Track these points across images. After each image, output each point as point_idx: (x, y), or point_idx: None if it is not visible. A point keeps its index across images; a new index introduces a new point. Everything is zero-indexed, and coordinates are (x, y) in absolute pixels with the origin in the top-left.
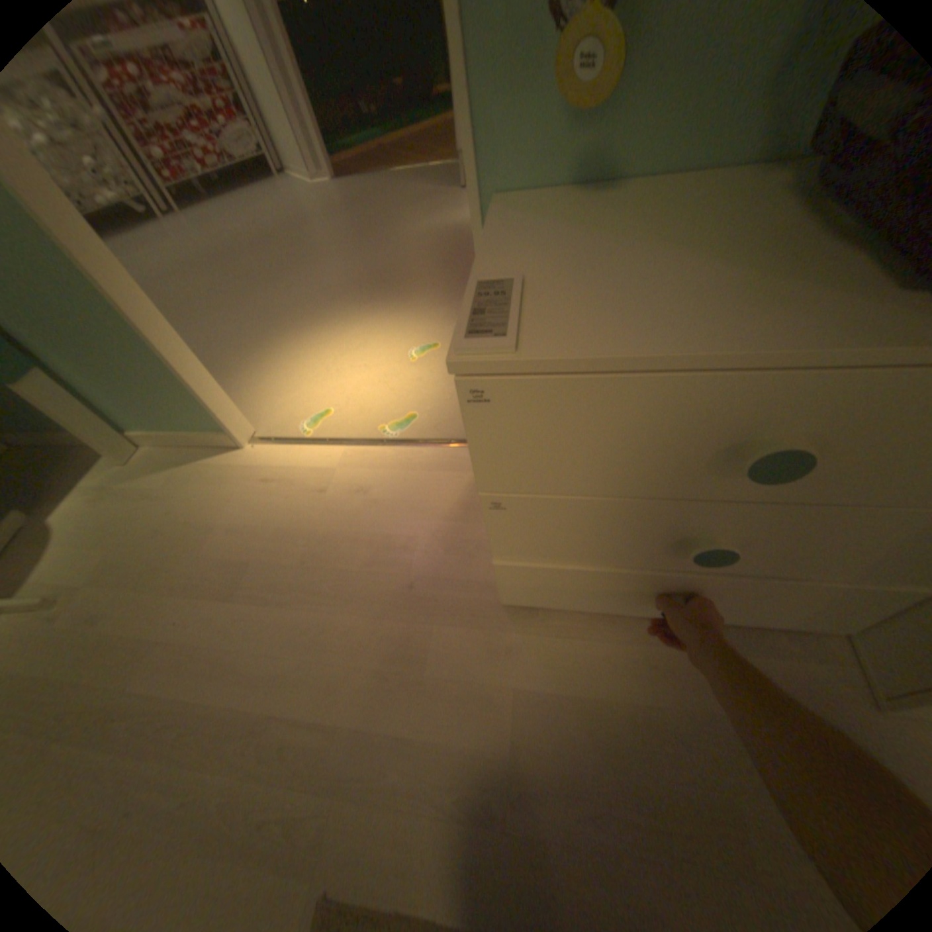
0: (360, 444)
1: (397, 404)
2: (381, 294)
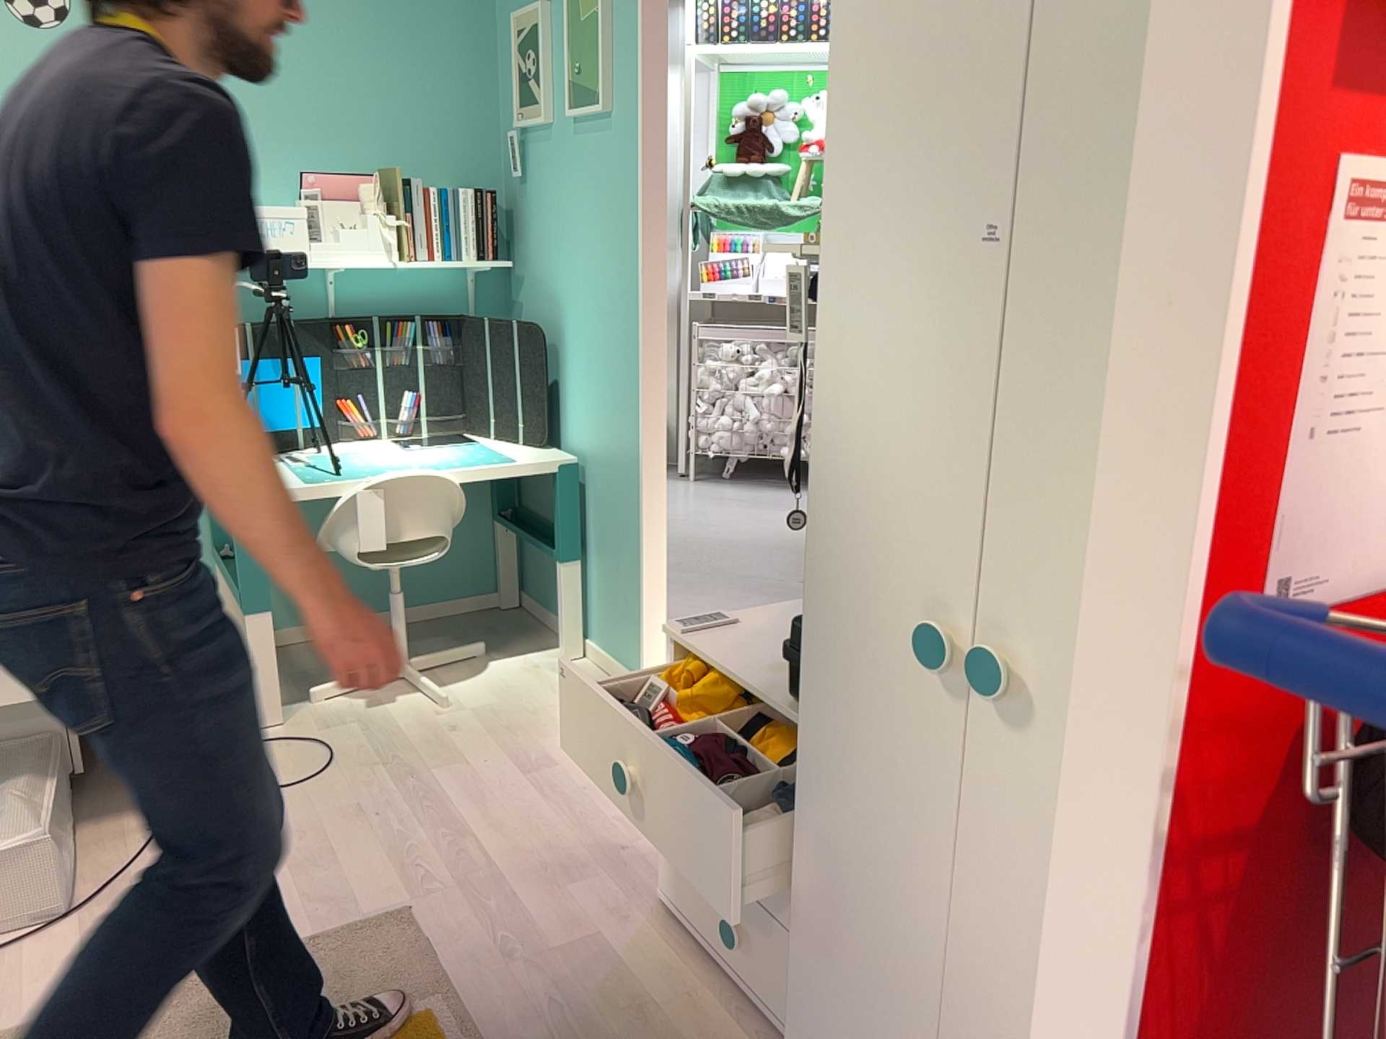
0: None
1: None
2: None
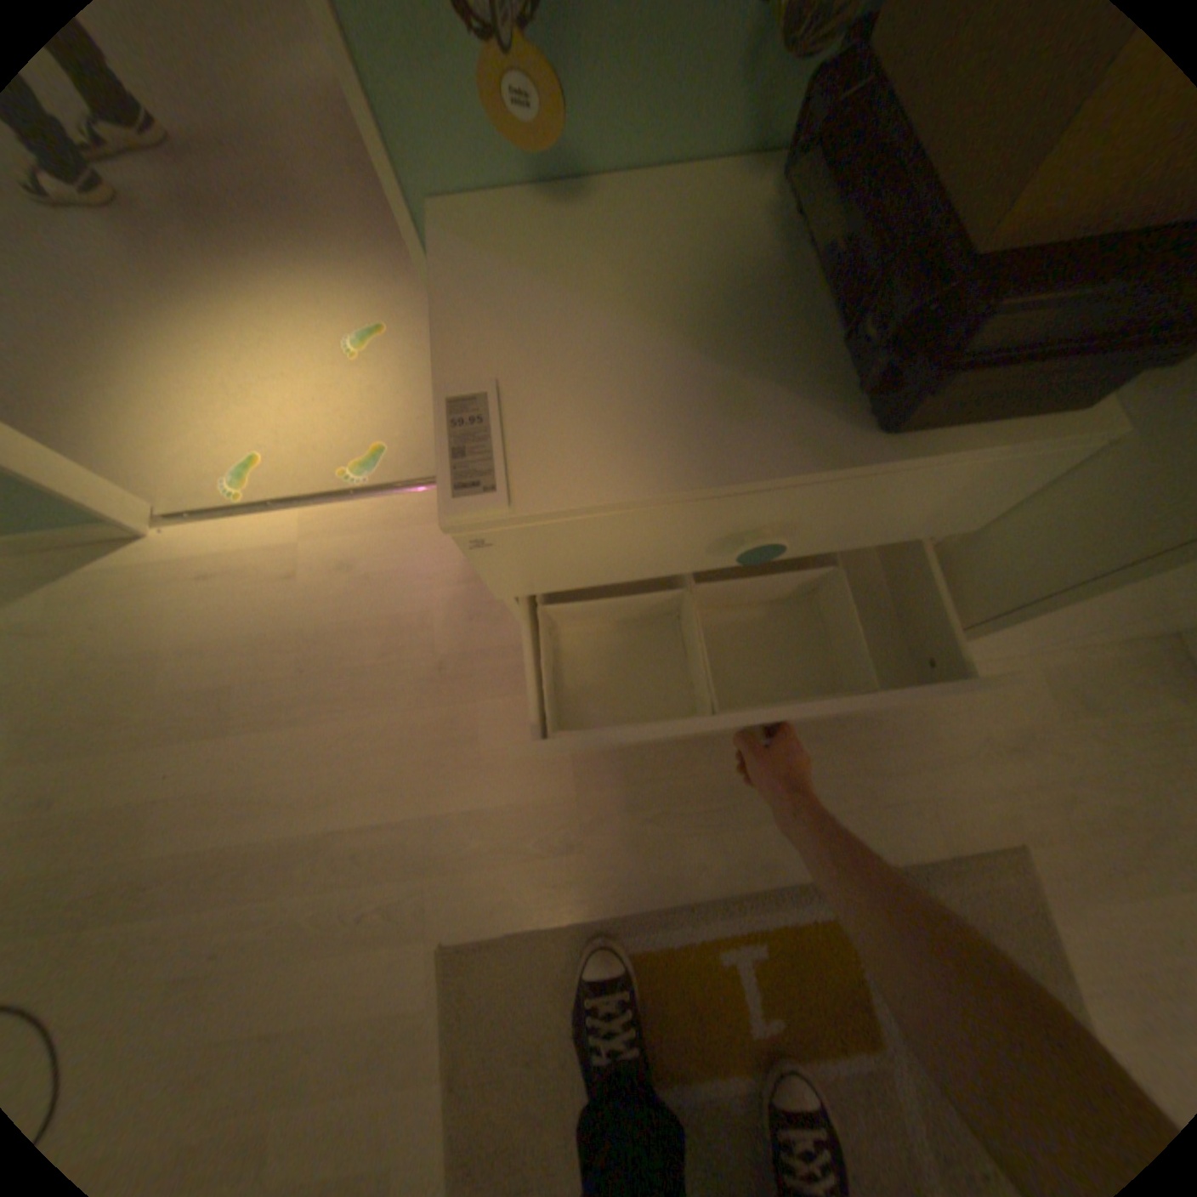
0: (319, 504)
1: (352, 434)
2: (262, 236)
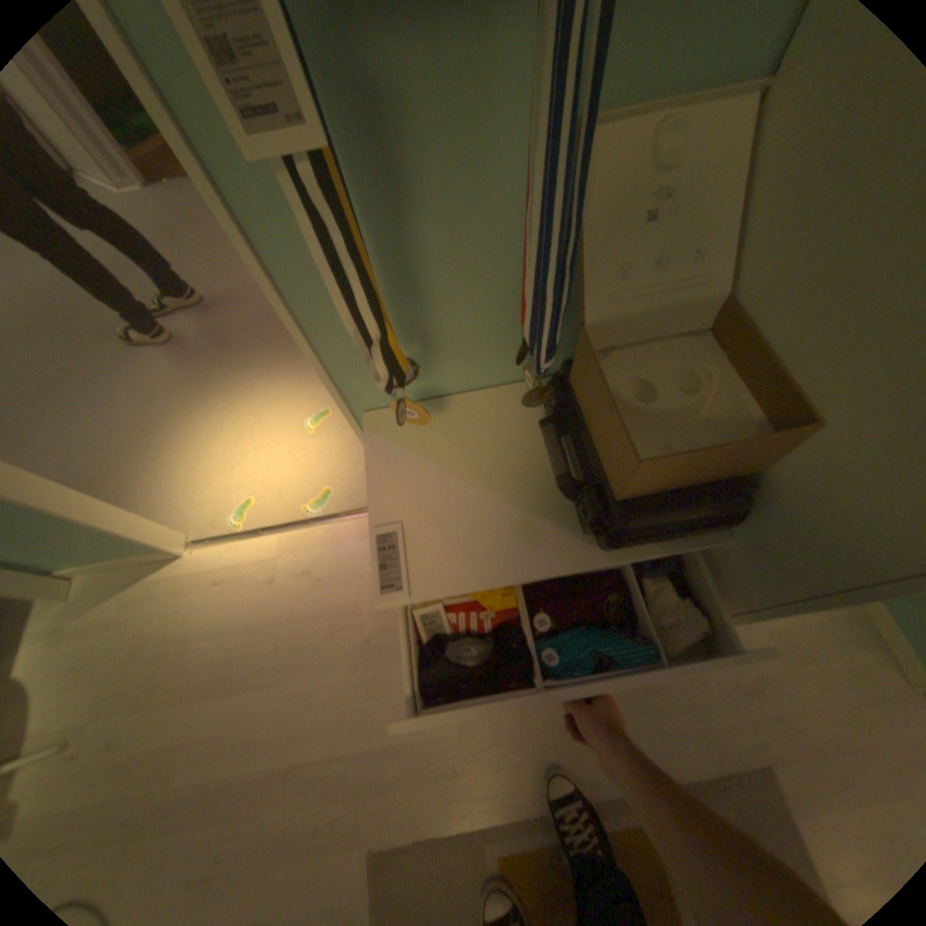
0: (290, 530)
1: (310, 482)
2: (257, 357)
